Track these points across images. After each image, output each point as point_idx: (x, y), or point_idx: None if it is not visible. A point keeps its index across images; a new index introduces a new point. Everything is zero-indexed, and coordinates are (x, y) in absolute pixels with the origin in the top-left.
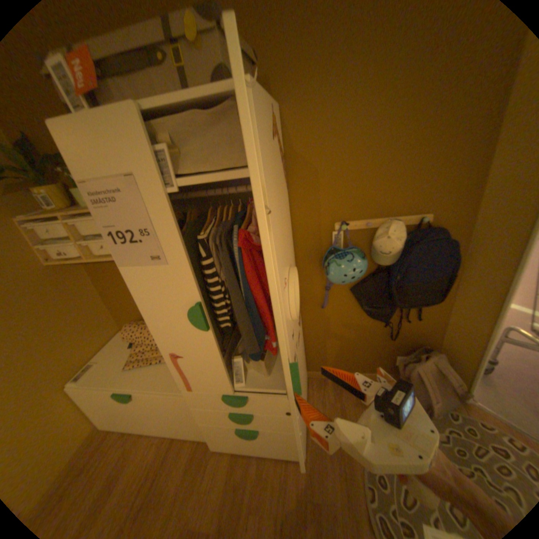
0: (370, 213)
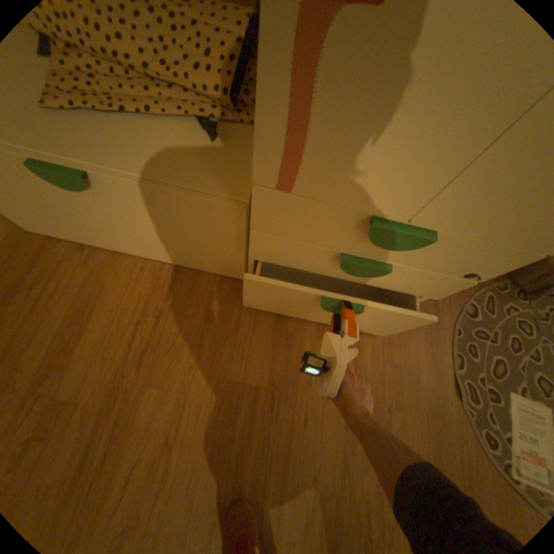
0: None
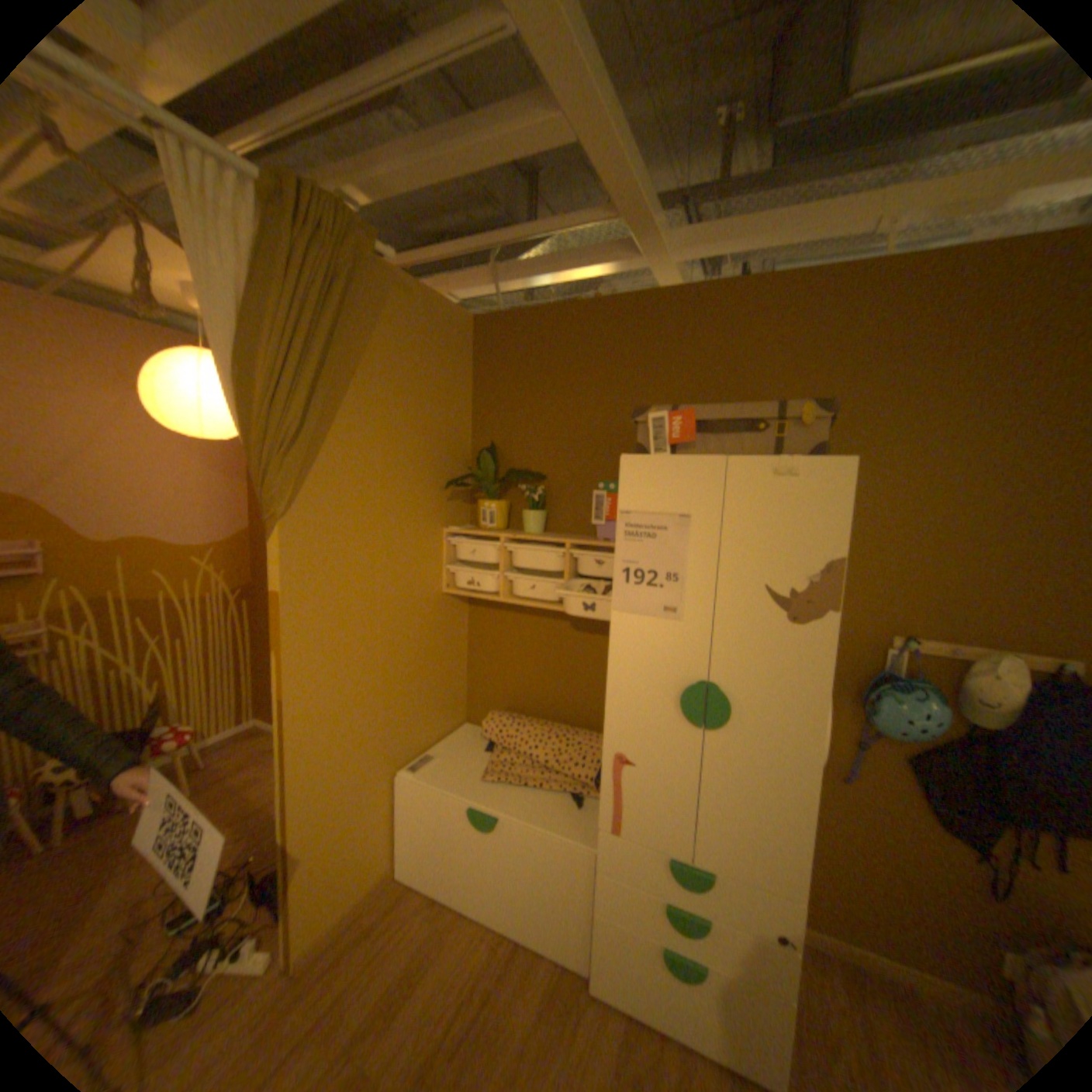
0: (962, 635)
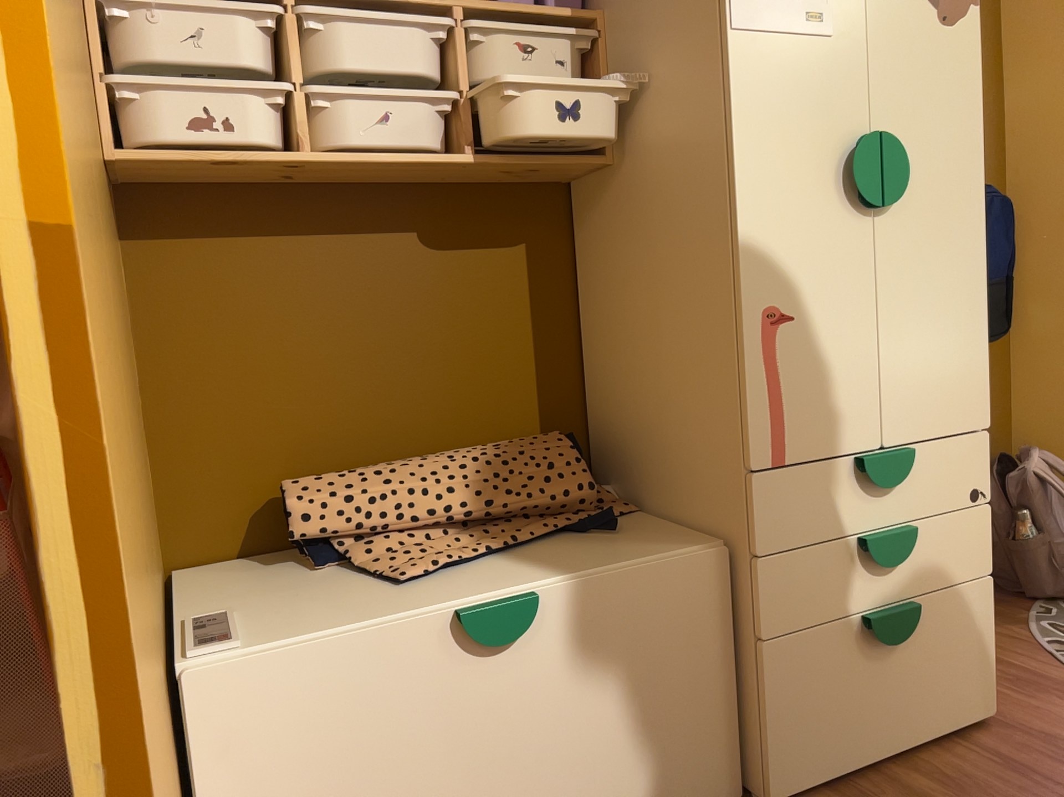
0: None
